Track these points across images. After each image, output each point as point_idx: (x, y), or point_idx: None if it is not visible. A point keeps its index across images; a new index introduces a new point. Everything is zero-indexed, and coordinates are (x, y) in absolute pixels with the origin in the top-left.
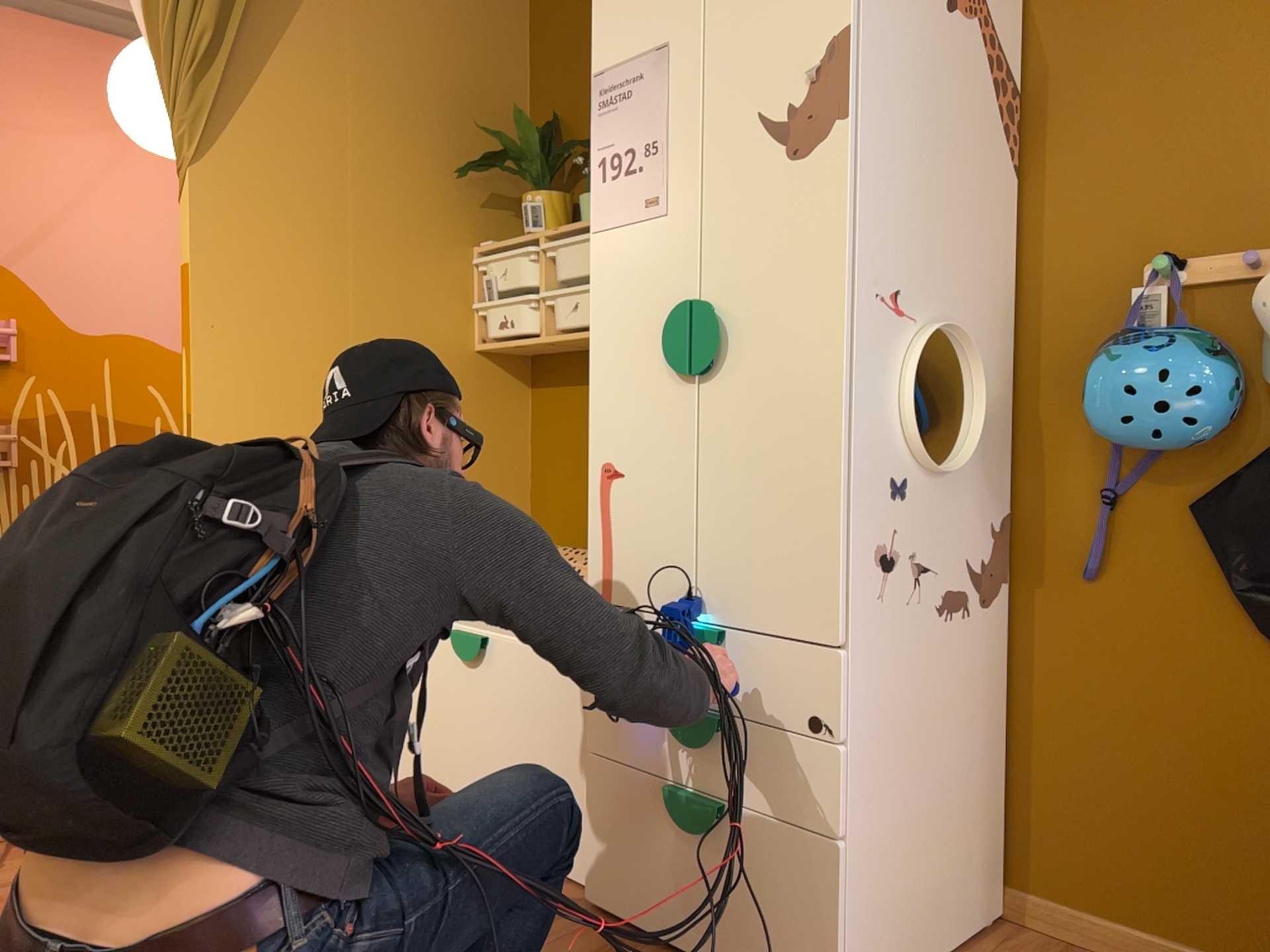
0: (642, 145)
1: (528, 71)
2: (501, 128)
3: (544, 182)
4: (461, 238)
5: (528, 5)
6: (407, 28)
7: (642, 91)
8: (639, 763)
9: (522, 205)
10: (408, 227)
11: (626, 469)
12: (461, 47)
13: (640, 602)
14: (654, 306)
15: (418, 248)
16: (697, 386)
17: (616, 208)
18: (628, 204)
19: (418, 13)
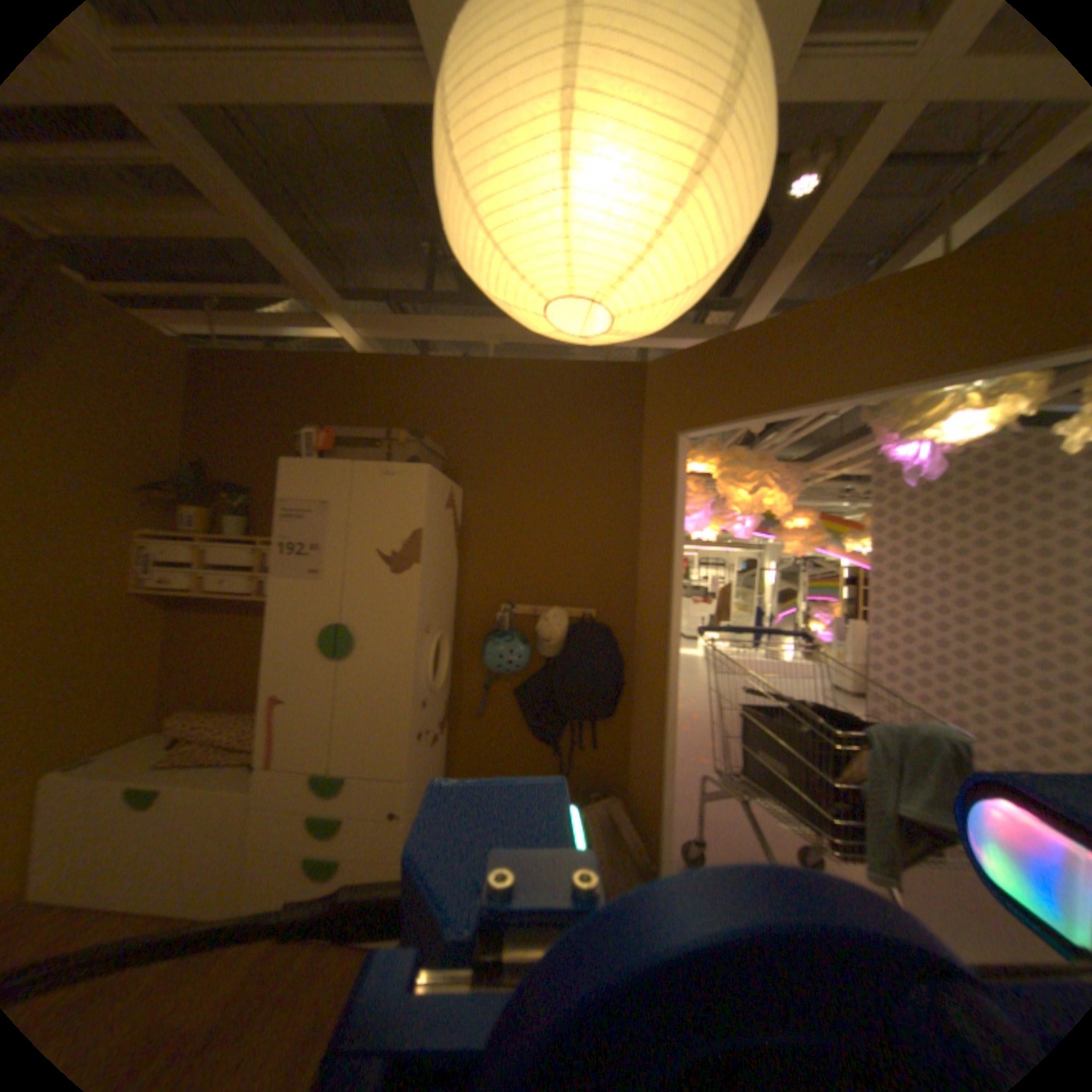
0: (305, 544)
1: (177, 426)
2: (156, 459)
3: (184, 494)
4: (122, 526)
5: (180, 389)
6: (97, 397)
7: (307, 518)
8: (281, 852)
9: (173, 511)
10: (84, 522)
11: (283, 701)
12: (134, 410)
13: (288, 769)
14: (307, 623)
15: (91, 534)
16: (332, 665)
17: (285, 570)
18: (293, 569)
19: (105, 389)
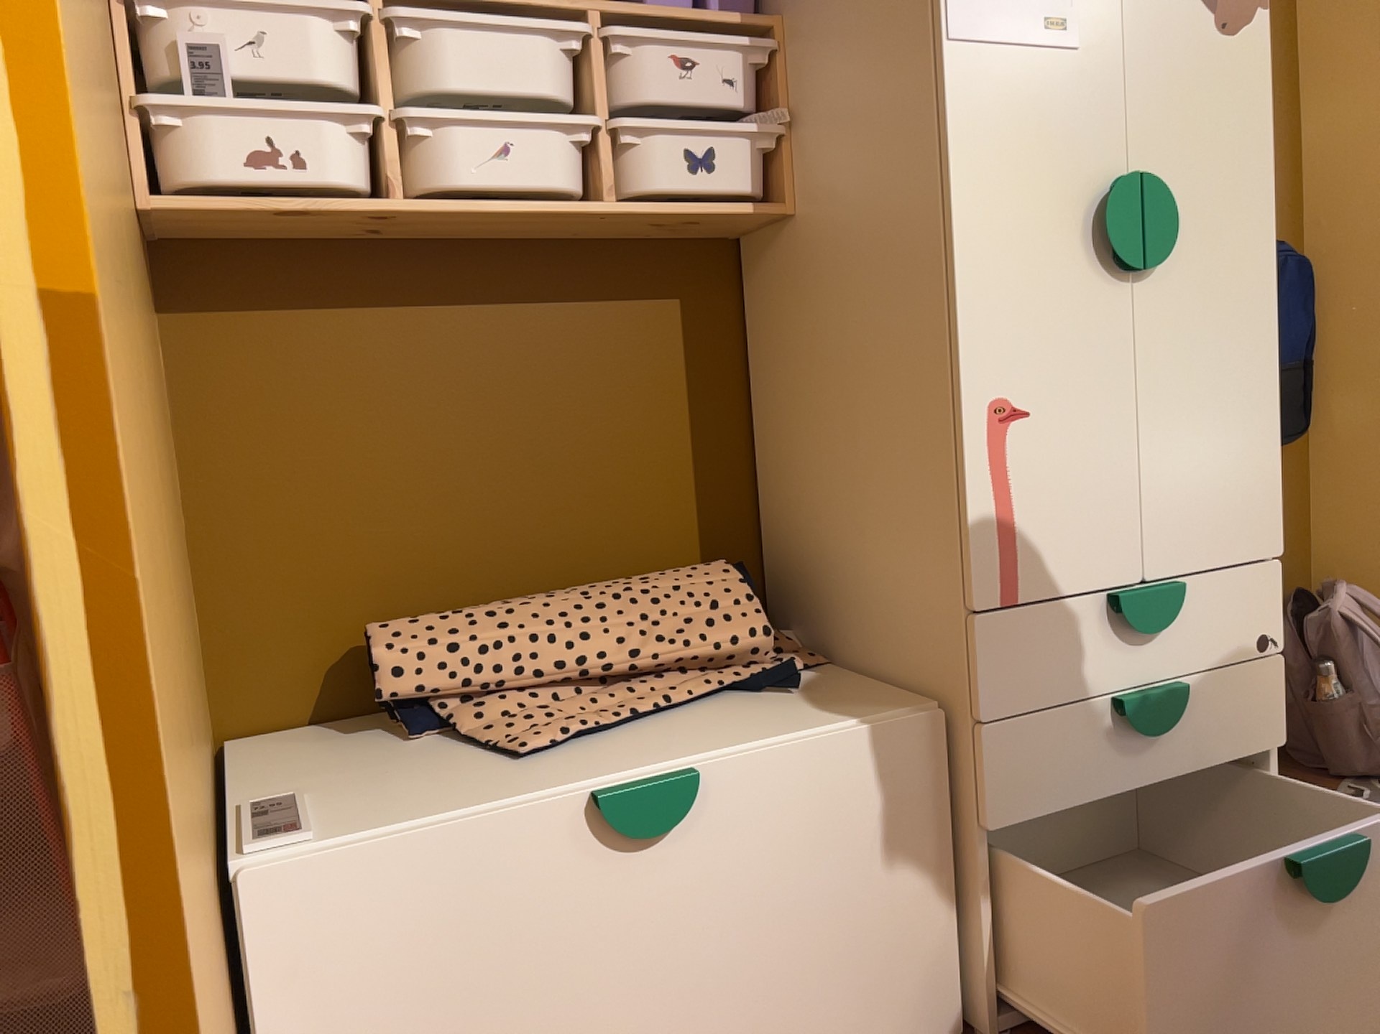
0: None
1: None
2: None
3: None
4: None
5: None
6: None
7: None
8: (1076, 797)
9: None
10: None
11: (1036, 405)
12: None
13: (1067, 584)
14: (1067, 175)
15: None
16: (1134, 287)
17: (997, 15)
18: (1017, 14)
19: None
